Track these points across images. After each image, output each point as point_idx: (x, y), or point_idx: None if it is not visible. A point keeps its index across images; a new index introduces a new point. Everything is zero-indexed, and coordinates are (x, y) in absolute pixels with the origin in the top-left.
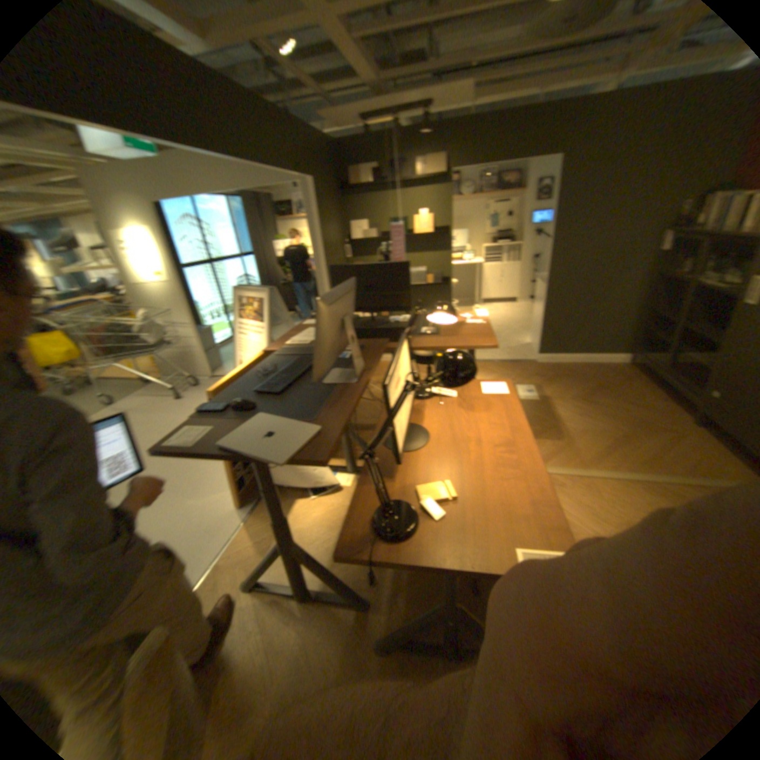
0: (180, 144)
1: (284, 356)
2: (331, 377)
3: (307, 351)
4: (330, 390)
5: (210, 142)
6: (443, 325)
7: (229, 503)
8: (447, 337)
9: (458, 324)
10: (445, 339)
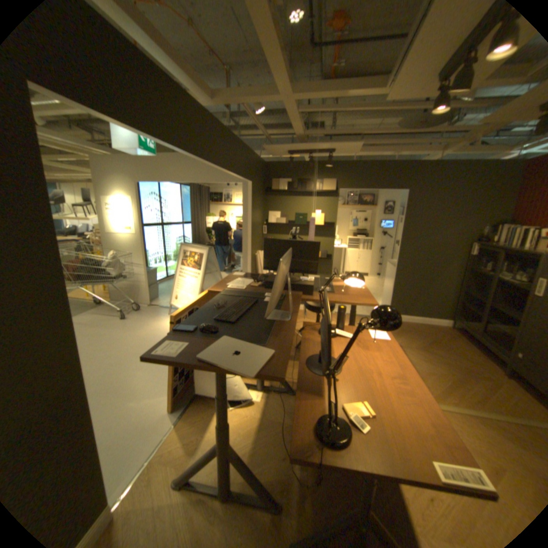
0: (190, 153)
1: (228, 296)
2: (268, 315)
3: (244, 294)
4: (271, 324)
5: (205, 154)
6: (334, 287)
7: (163, 408)
8: (339, 295)
9: (344, 287)
10: (338, 297)
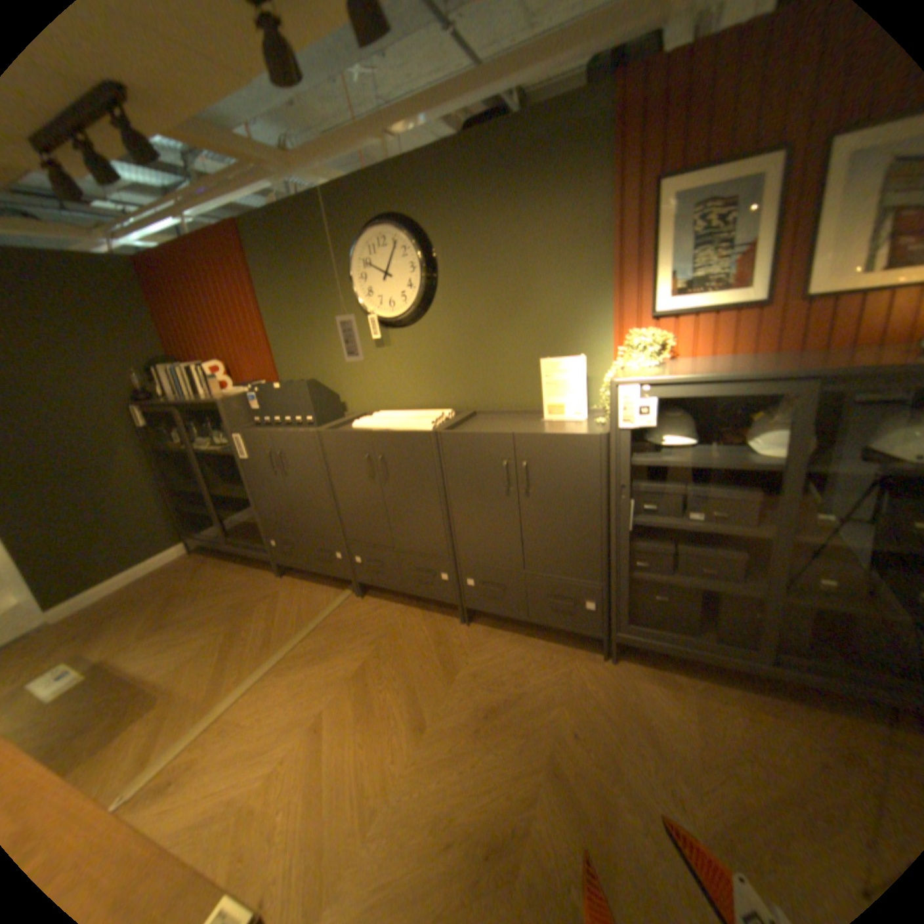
0: None
1: None
2: None
3: None
4: None
5: None
6: None
7: None
8: None
9: None
10: None
